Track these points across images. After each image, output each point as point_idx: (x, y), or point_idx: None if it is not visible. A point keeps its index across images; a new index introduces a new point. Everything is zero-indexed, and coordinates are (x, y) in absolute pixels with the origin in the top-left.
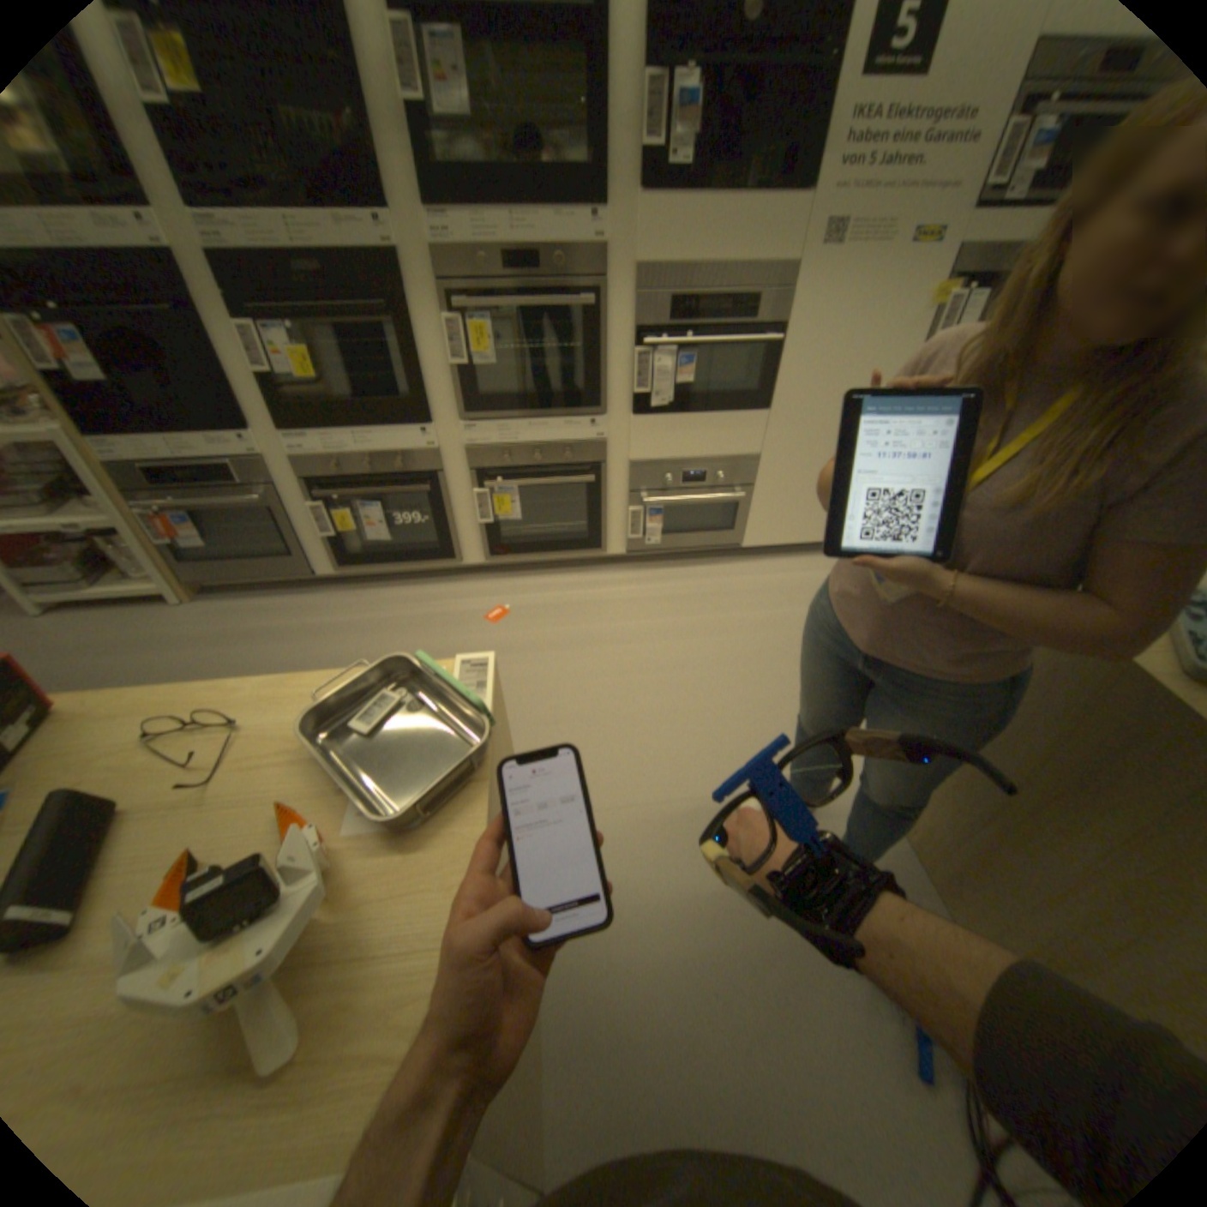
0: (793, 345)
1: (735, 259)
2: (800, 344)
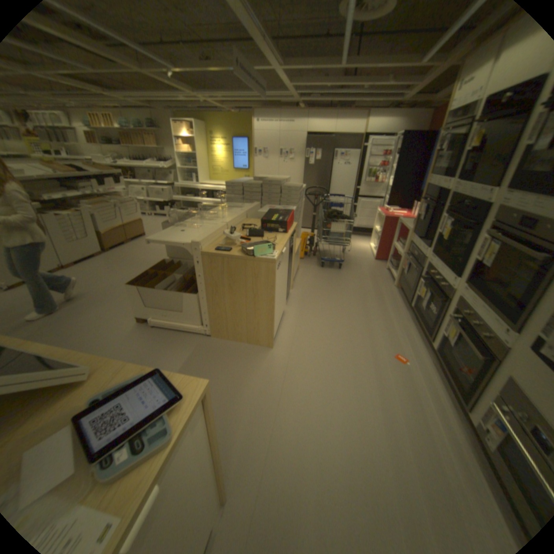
0: None
1: None
2: None
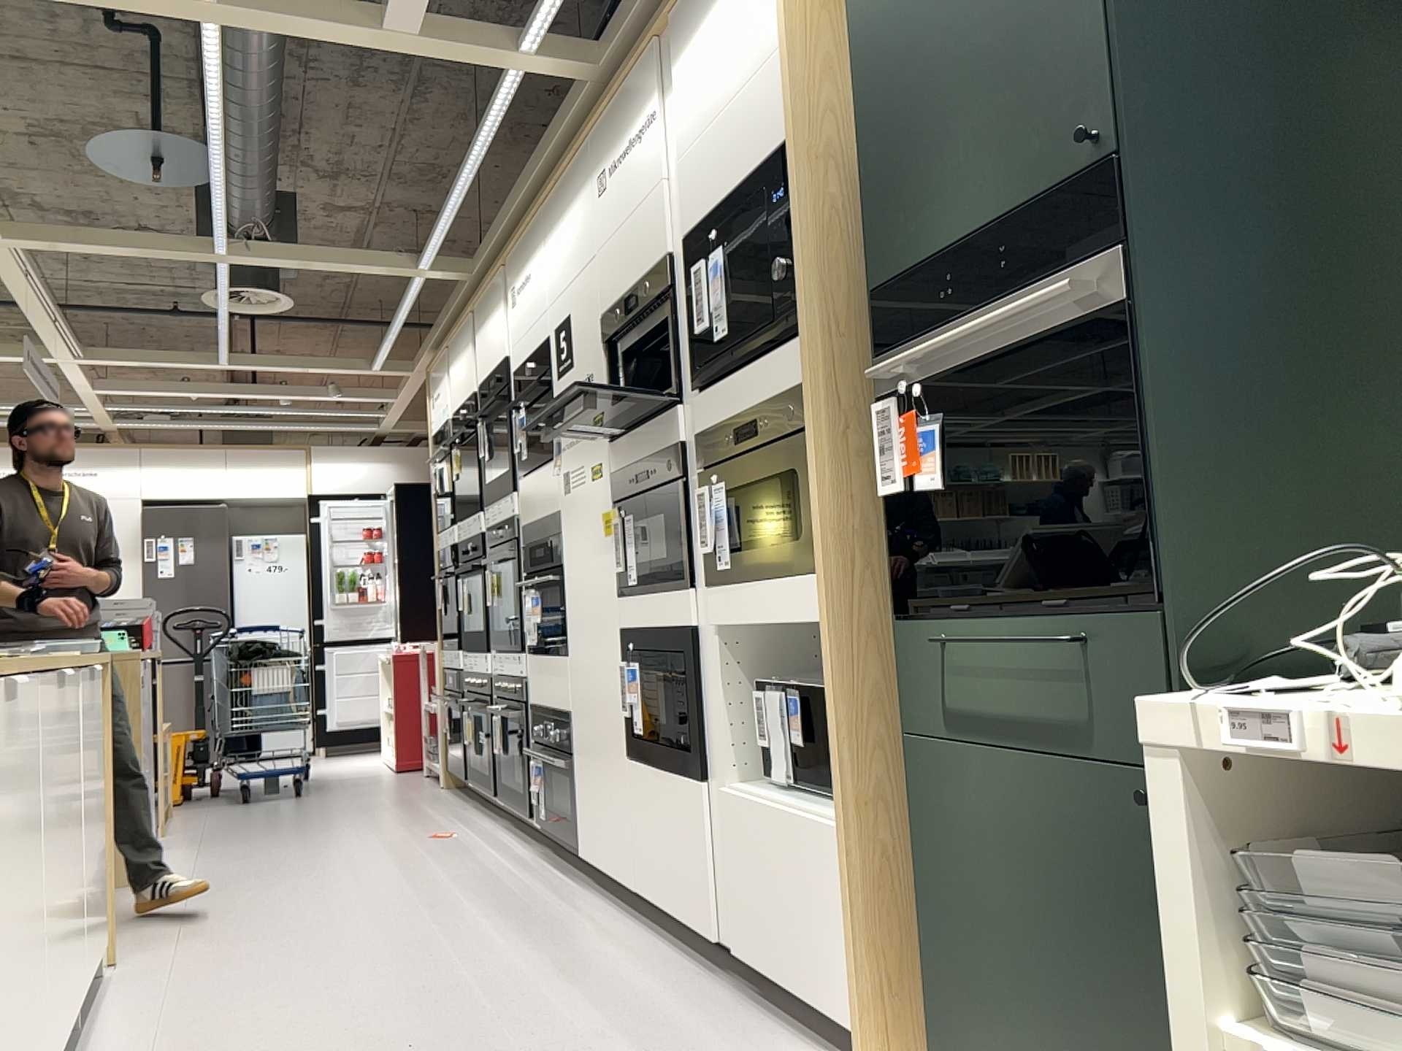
0: (566, 587)
1: (554, 517)
2: (568, 586)
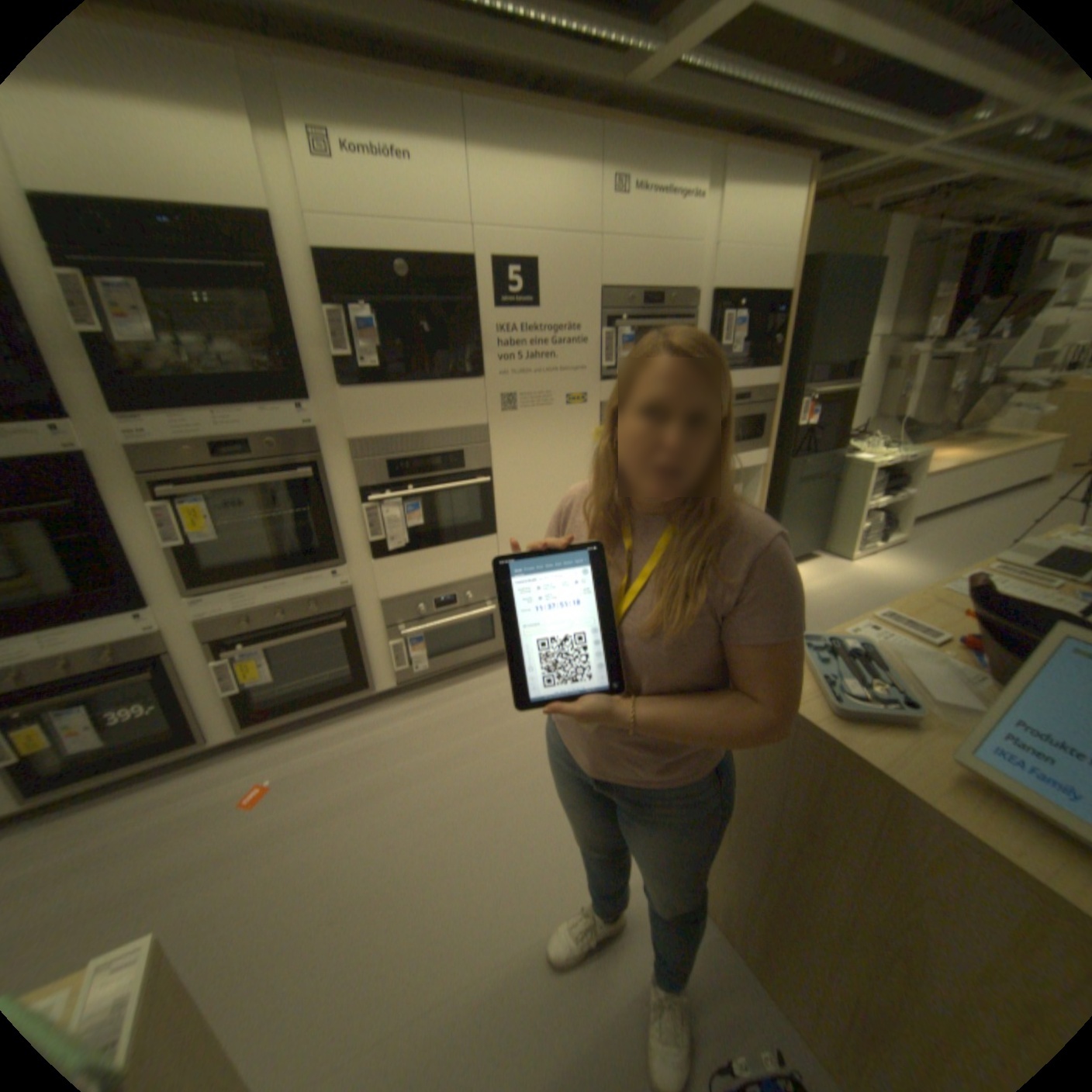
0: (501, 484)
1: (435, 429)
2: (506, 482)
